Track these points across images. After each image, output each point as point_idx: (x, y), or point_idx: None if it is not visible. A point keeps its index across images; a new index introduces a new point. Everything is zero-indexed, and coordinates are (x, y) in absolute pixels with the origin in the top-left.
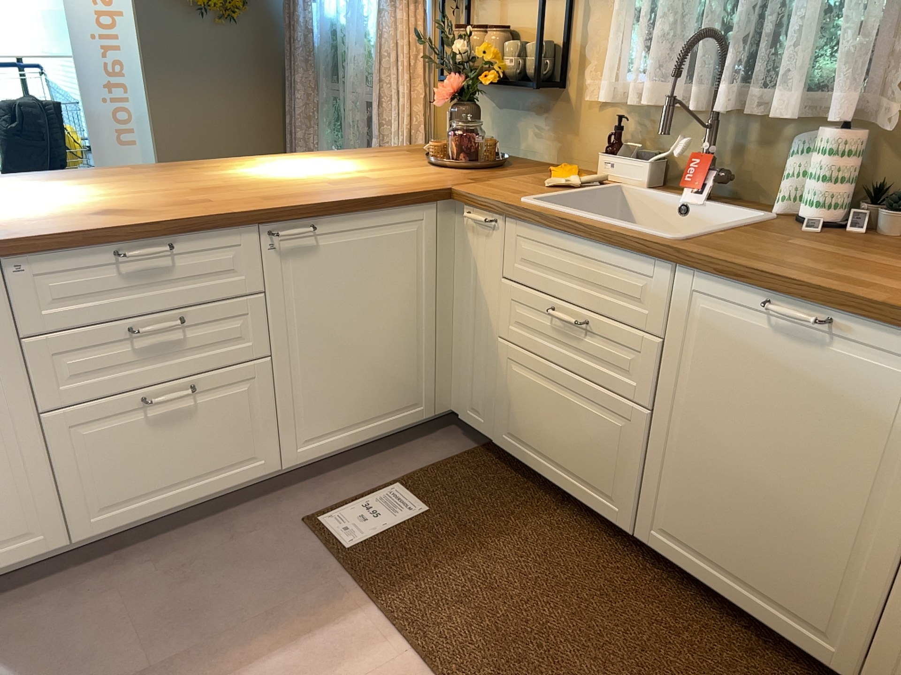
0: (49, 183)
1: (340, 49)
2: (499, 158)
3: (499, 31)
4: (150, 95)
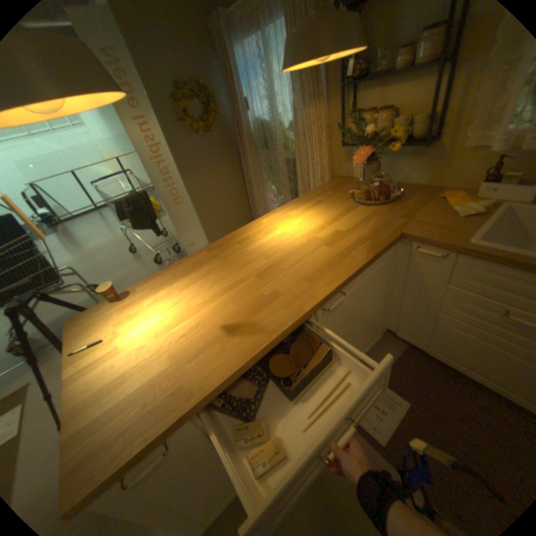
0: (172, 286)
1: (267, 133)
2: (393, 188)
3: (390, 108)
4: (182, 180)
